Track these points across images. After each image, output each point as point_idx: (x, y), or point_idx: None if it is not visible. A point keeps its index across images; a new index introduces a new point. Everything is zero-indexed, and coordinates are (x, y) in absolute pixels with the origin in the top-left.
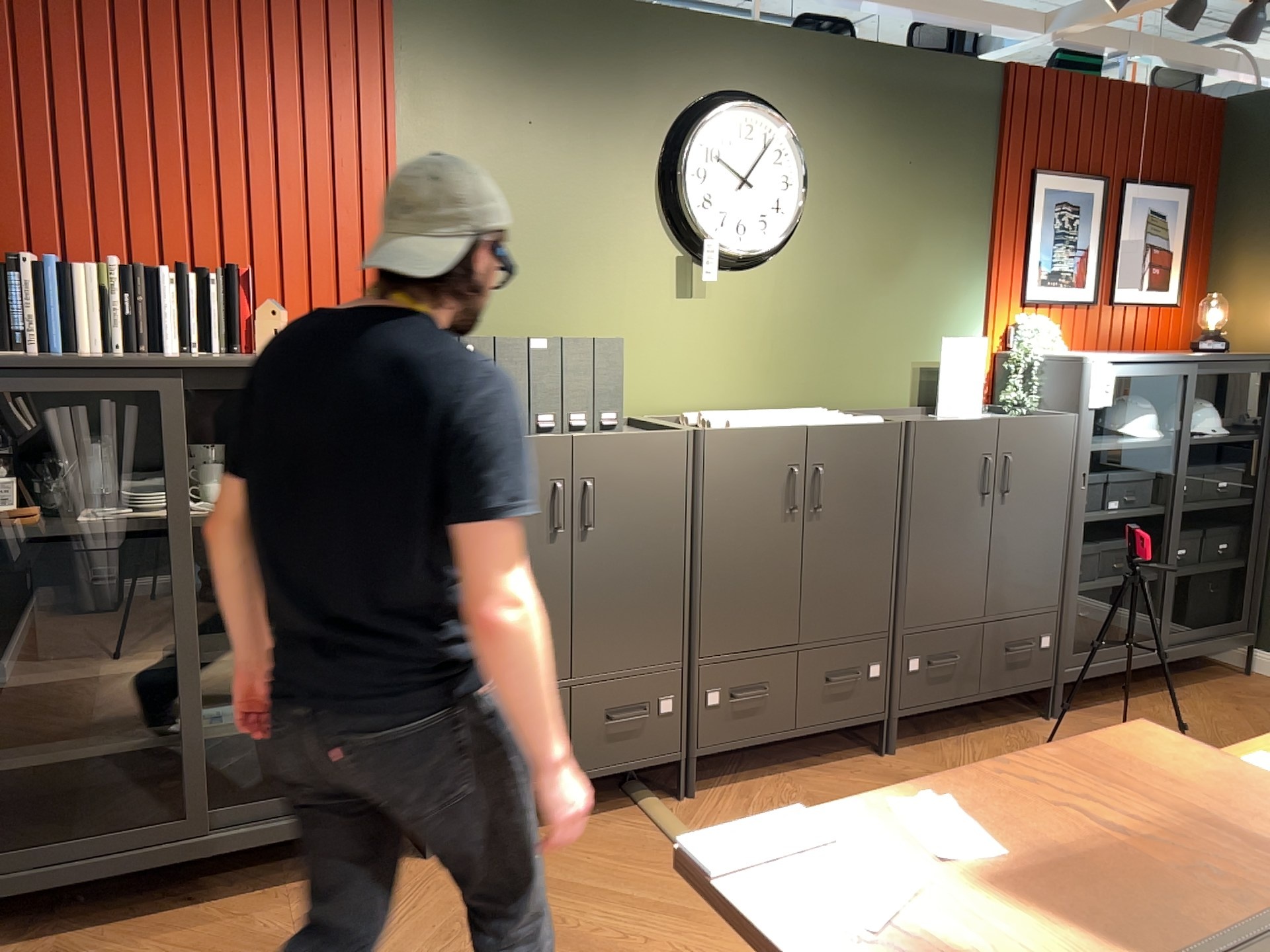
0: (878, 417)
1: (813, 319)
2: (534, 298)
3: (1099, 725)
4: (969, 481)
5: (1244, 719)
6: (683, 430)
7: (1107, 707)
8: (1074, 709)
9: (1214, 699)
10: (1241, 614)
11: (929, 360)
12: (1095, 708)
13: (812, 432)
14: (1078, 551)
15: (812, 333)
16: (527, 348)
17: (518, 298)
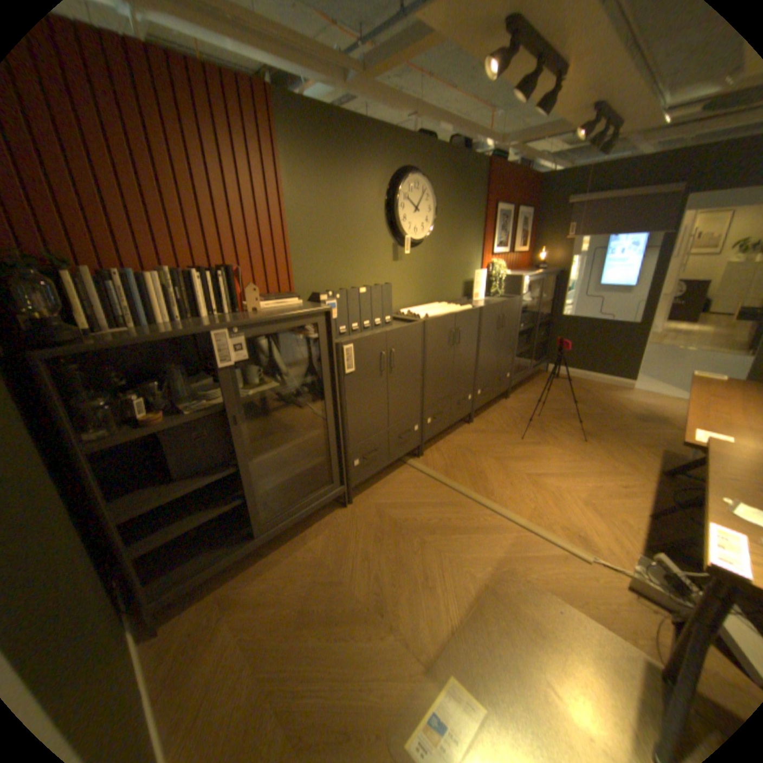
0: (469, 306)
1: (434, 267)
2: (343, 267)
3: (521, 399)
4: (494, 326)
5: (556, 389)
6: (418, 321)
7: (518, 392)
8: (510, 395)
9: (544, 383)
10: (544, 354)
11: (466, 279)
12: (516, 393)
13: (456, 316)
14: (516, 343)
15: (434, 272)
16: (359, 294)
17: (337, 268)
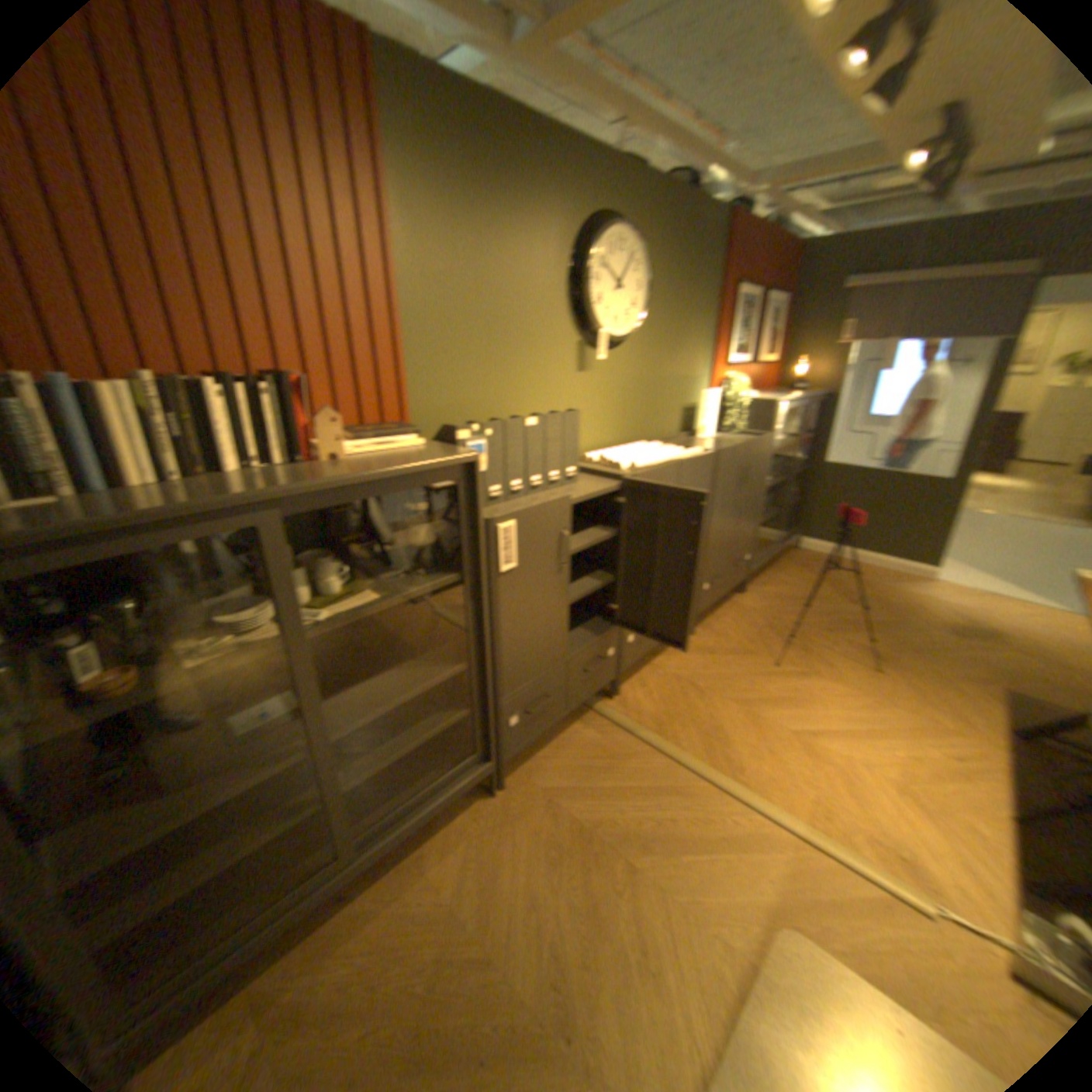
0: (700, 448)
1: (642, 382)
2: (497, 379)
3: (765, 594)
4: (735, 481)
5: (817, 577)
6: (623, 476)
7: (760, 581)
8: (748, 586)
9: (797, 567)
10: (796, 521)
11: (688, 403)
12: (756, 583)
13: (683, 465)
14: (763, 507)
15: (642, 391)
16: (526, 427)
17: (487, 380)
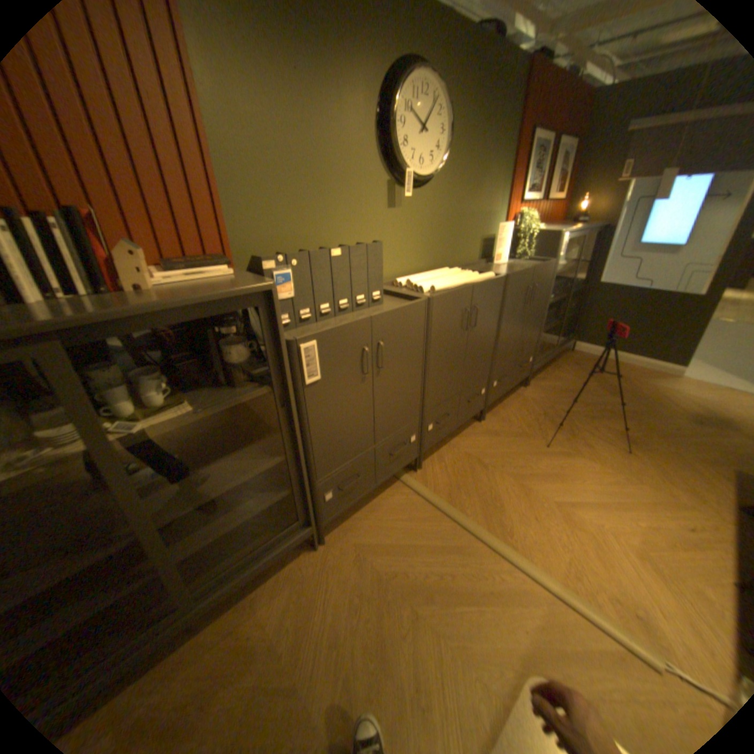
0: (491, 273)
1: (446, 217)
2: (311, 215)
3: (543, 387)
4: (521, 299)
5: (585, 373)
6: (420, 298)
7: (540, 377)
8: (530, 380)
9: (570, 365)
10: (572, 329)
11: (486, 234)
12: (537, 378)
13: (474, 288)
14: (544, 320)
15: (445, 225)
16: (330, 257)
17: (302, 216)
